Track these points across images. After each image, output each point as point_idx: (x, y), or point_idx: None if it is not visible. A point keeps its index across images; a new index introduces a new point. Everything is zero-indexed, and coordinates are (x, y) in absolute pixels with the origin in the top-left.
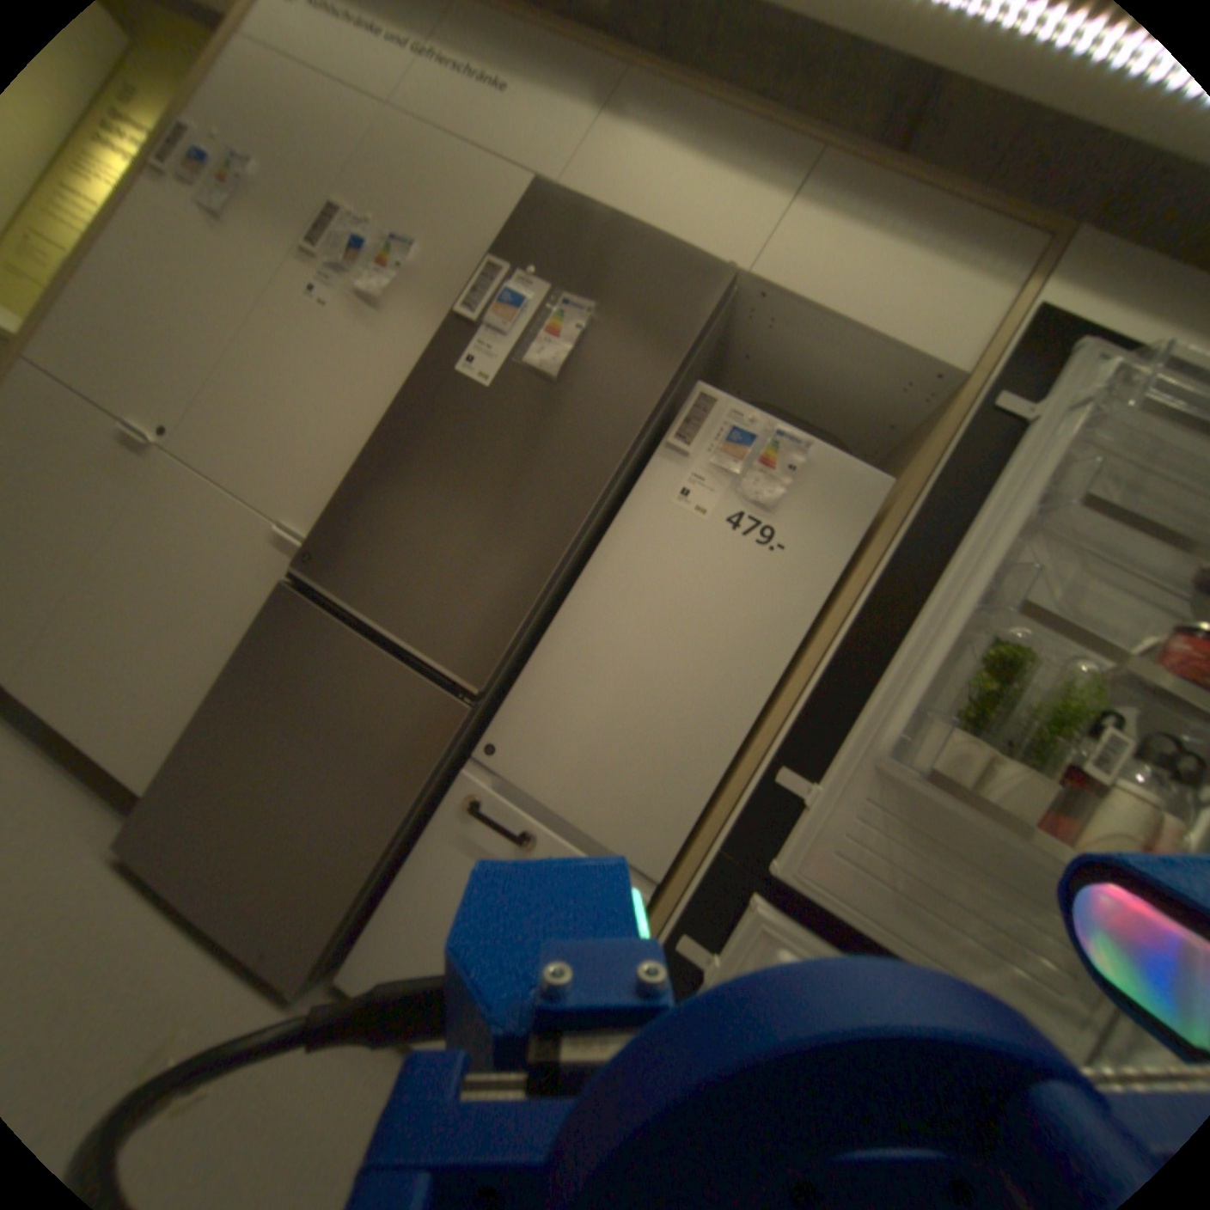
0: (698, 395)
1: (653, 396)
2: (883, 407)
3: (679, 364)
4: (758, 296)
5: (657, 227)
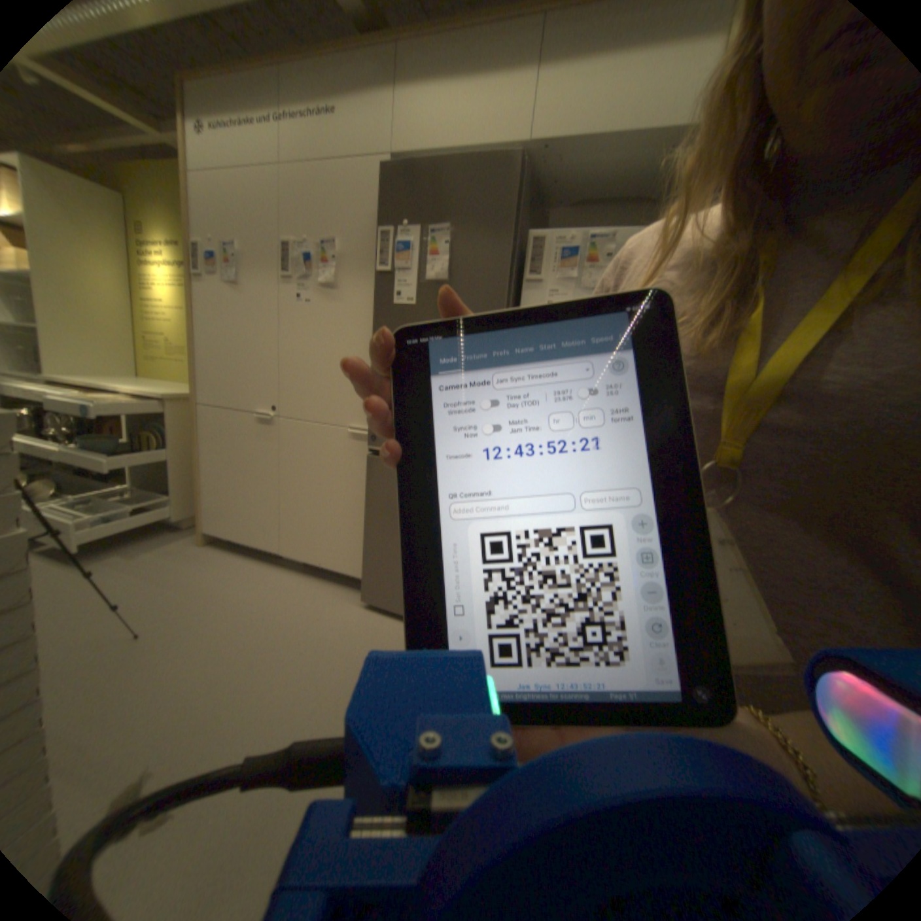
0: (532, 237)
1: (505, 257)
2: (663, 165)
3: (512, 229)
4: (543, 146)
5: (461, 140)
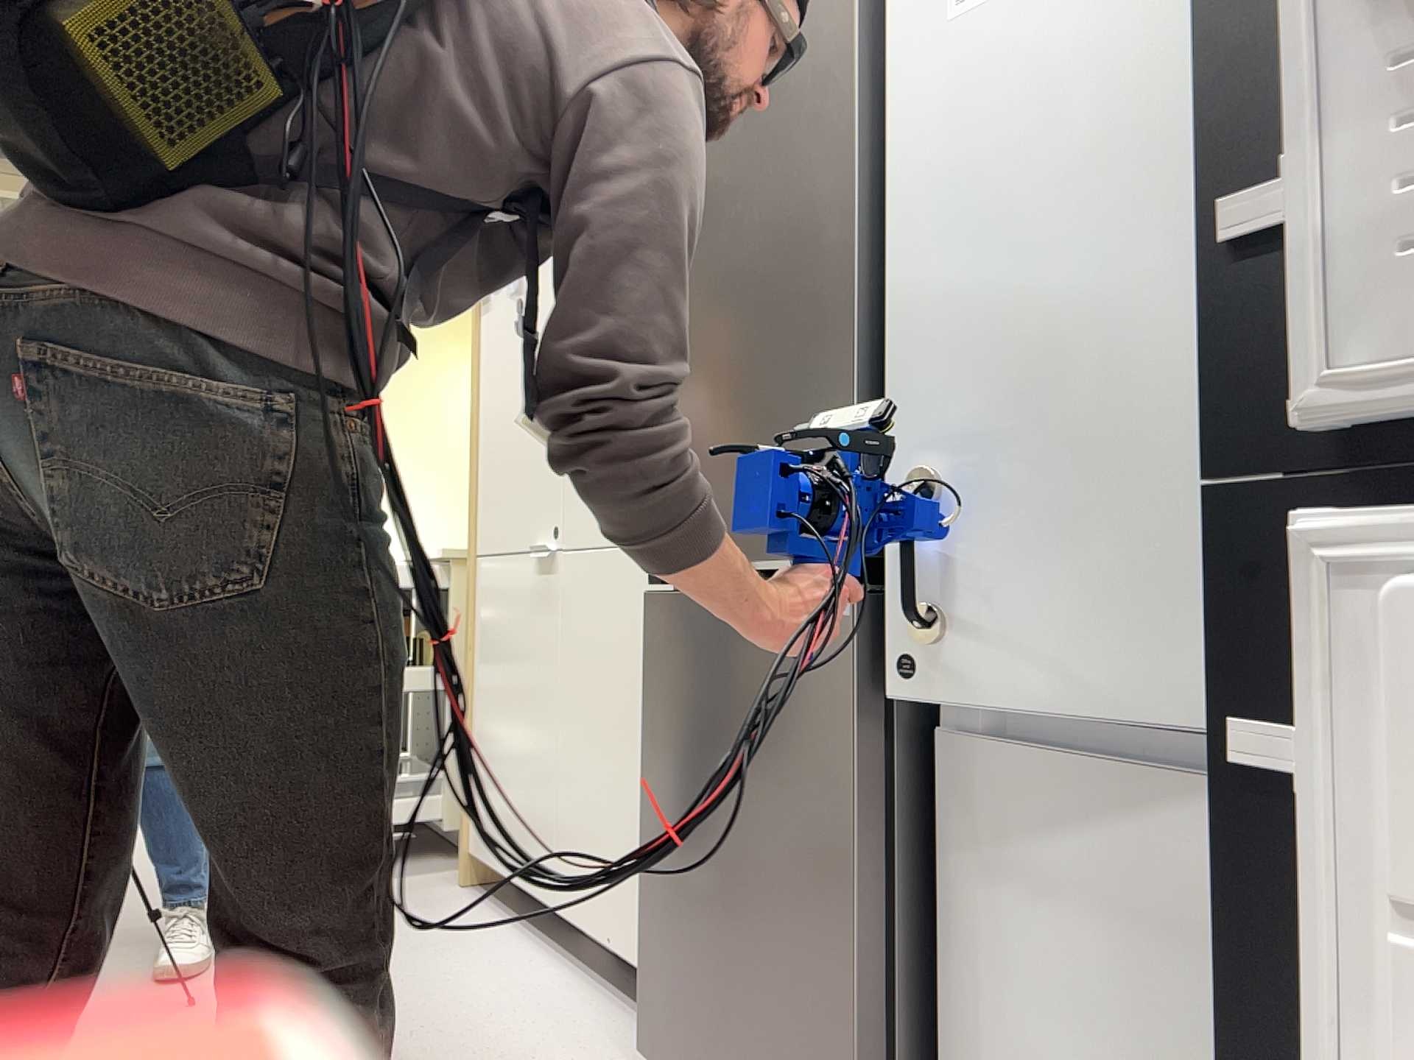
0: None
1: None
2: None
3: None
4: None
5: None
